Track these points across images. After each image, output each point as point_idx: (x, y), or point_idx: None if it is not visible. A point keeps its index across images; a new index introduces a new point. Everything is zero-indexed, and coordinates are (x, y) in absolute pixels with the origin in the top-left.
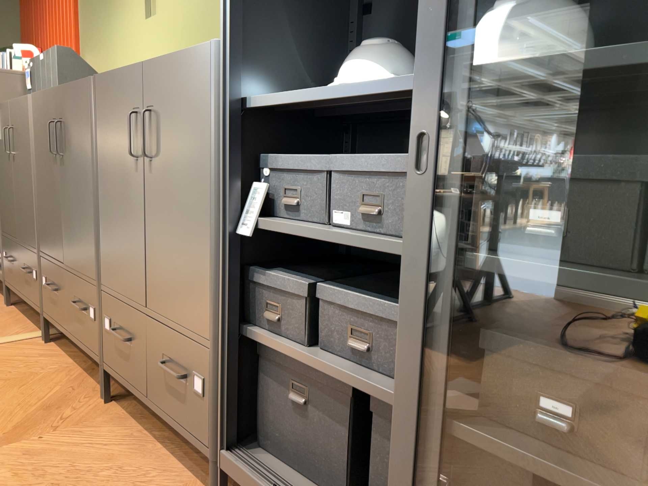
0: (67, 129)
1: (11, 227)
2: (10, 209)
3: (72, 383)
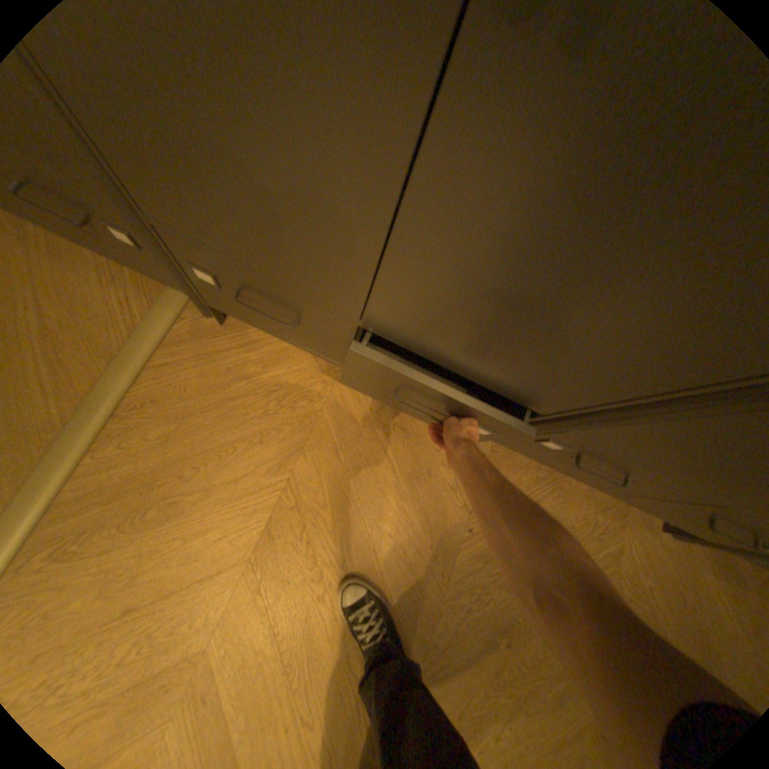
0: None
1: None
2: None
3: (382, 413)
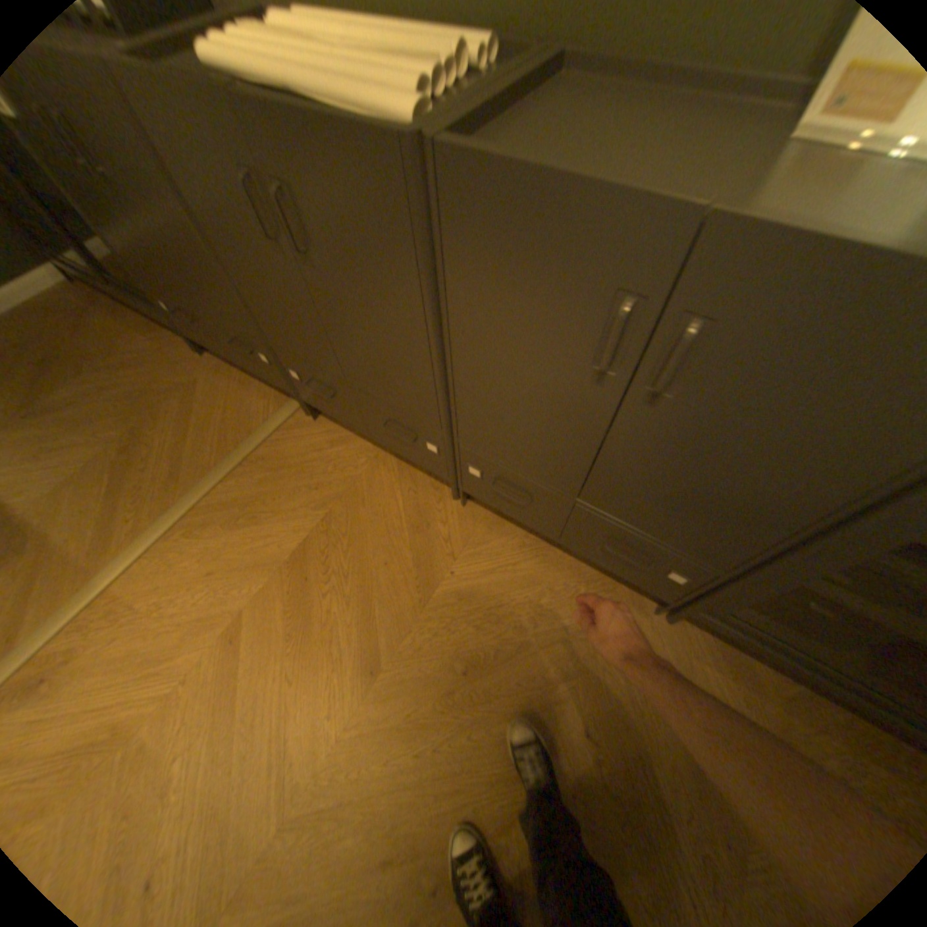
0: (309, 211)
1: (164, 282)
2: (145, 257)
3: (403, 481)
